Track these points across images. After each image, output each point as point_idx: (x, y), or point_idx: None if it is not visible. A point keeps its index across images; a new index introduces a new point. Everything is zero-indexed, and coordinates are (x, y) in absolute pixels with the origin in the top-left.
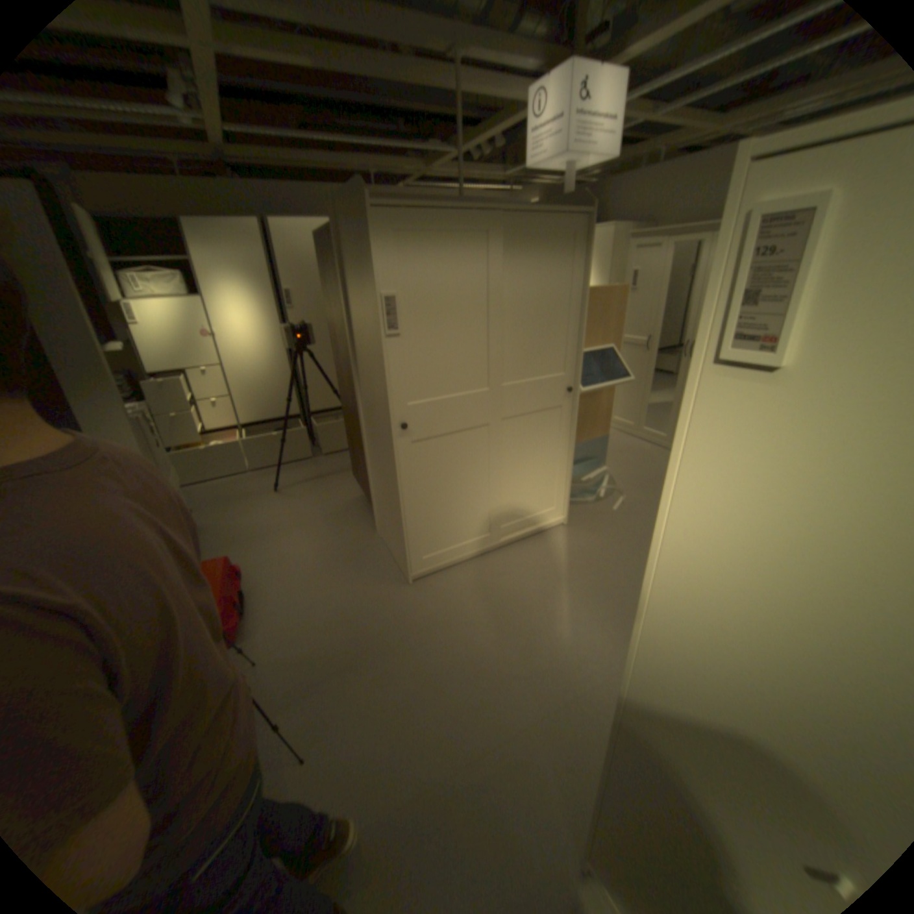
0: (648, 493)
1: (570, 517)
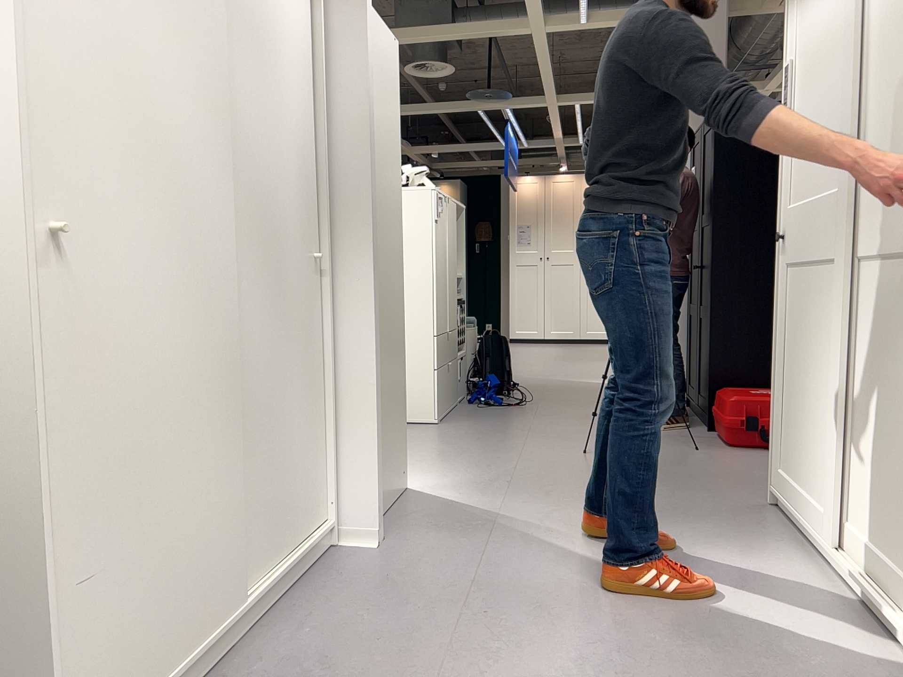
0: None
1: None
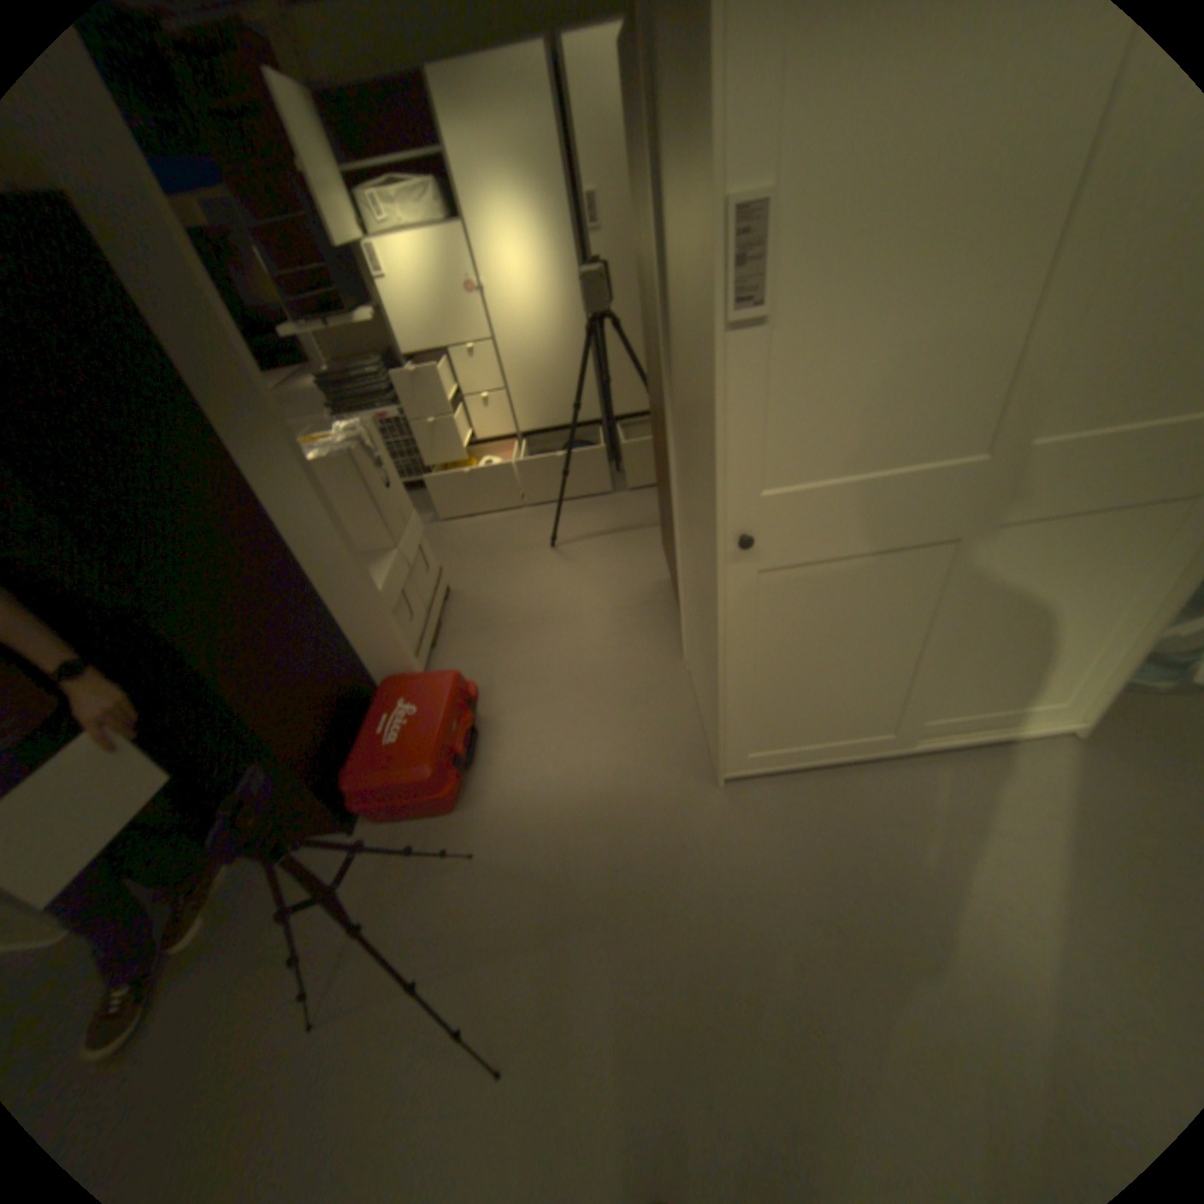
0: None
1: (1100, 721)
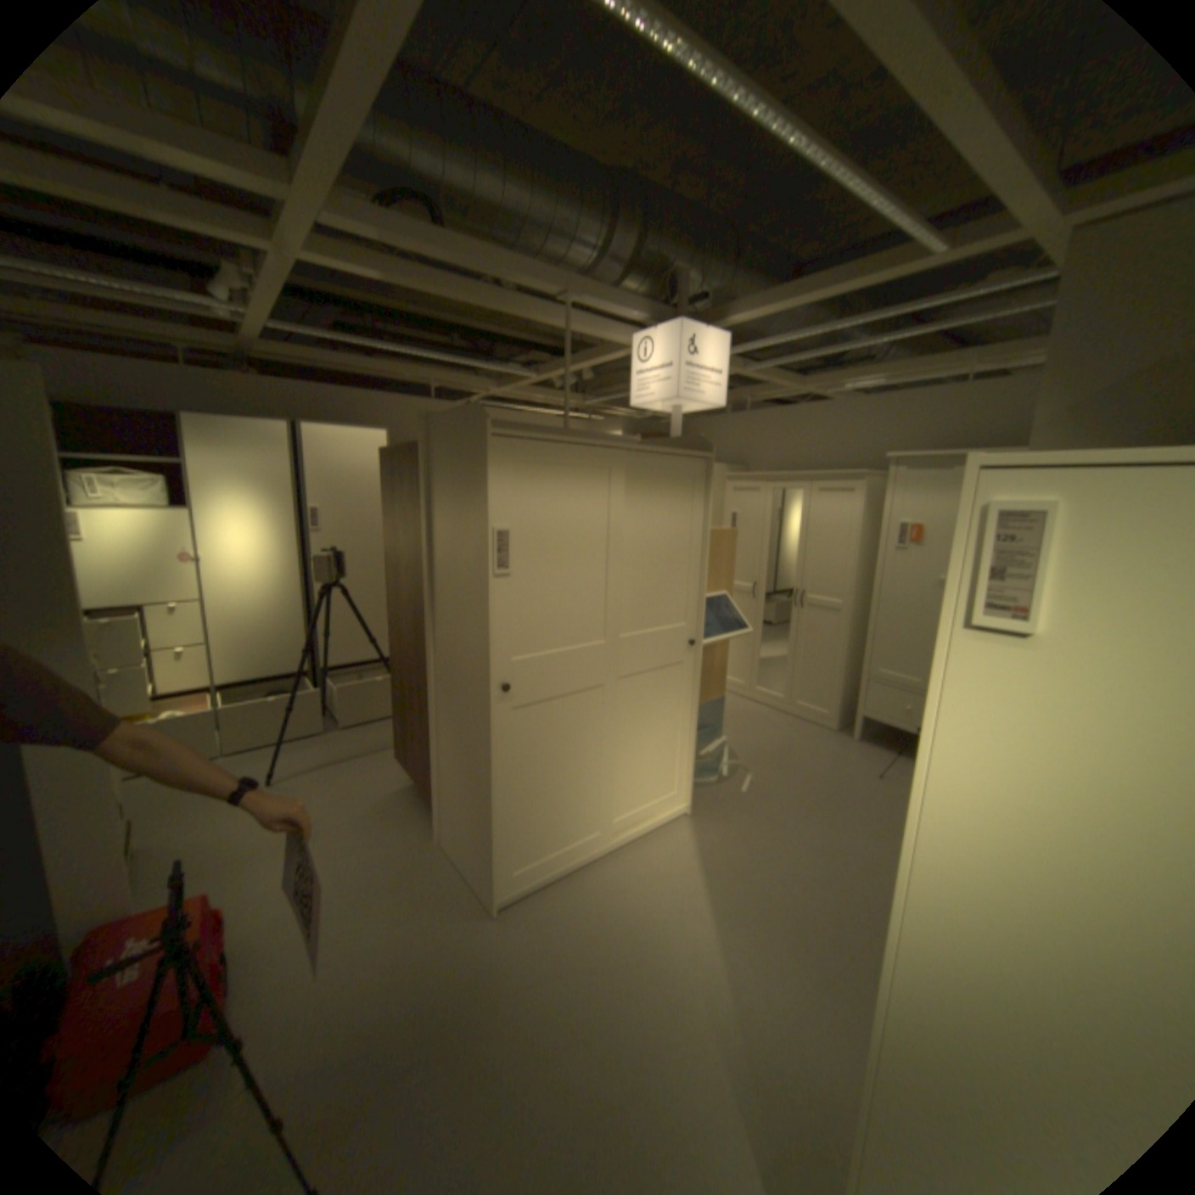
0: (779, 770)
1: (693, 806)
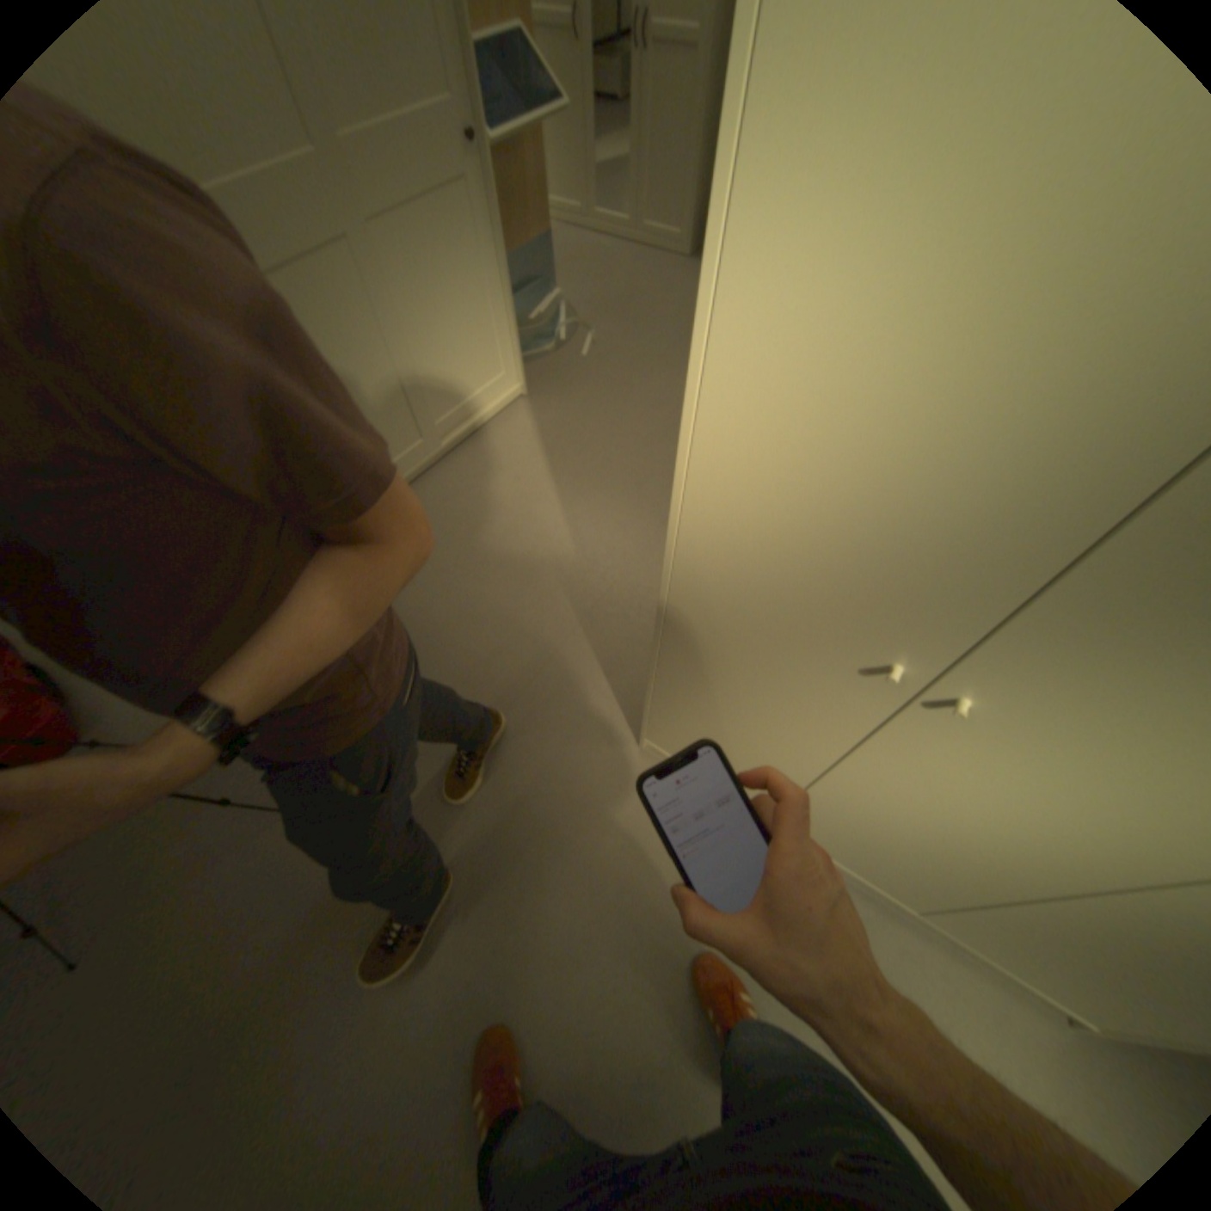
0: (621, 319)
1: (528, 382)
